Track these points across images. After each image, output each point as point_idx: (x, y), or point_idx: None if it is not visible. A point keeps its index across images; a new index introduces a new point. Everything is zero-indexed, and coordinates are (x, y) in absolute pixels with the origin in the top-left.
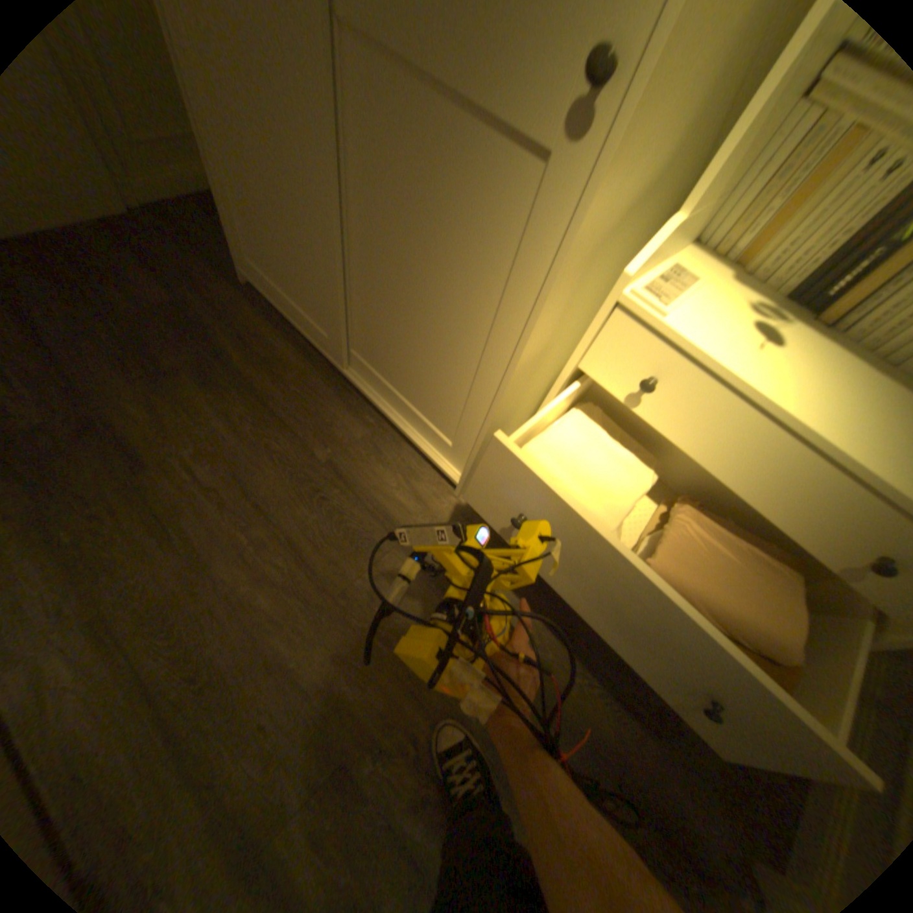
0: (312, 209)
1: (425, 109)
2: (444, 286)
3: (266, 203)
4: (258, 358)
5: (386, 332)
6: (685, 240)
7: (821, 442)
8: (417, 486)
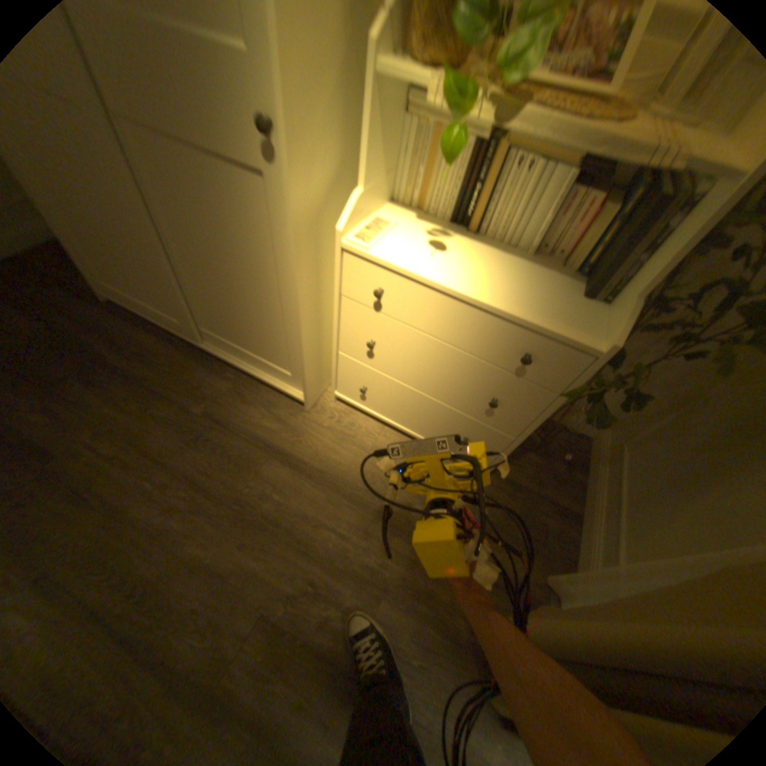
0: (134, 233)
1: (182, 156)
2: (238, 263)
3: (99, 236)
4: (127, 353)
5: (216, 307)
6: (375, 201)
7: (468, 298)
8: (275, 412)
